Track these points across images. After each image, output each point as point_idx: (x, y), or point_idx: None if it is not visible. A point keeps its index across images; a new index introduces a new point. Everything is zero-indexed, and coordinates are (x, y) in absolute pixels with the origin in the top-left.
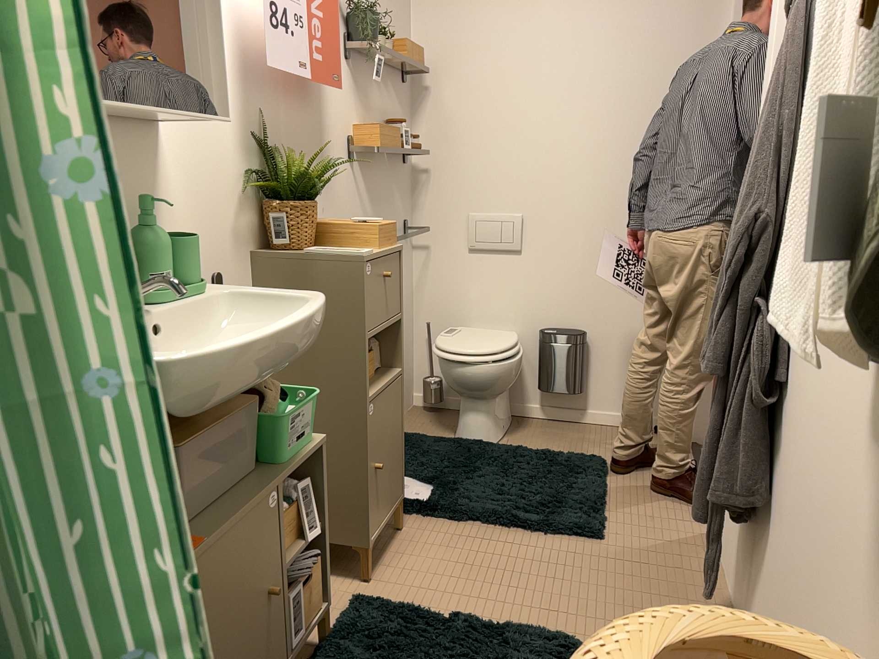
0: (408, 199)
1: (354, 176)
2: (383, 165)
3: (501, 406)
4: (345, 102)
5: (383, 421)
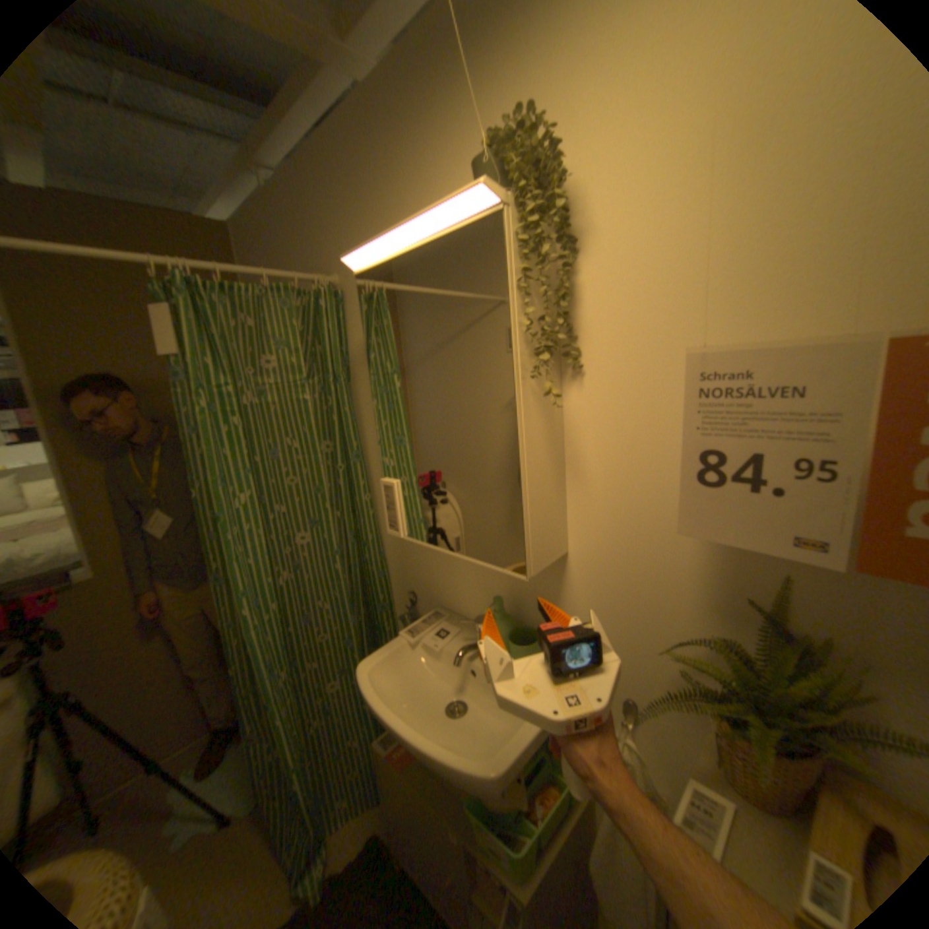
0: None
1: None
2: None
3: None
4: None
5: None
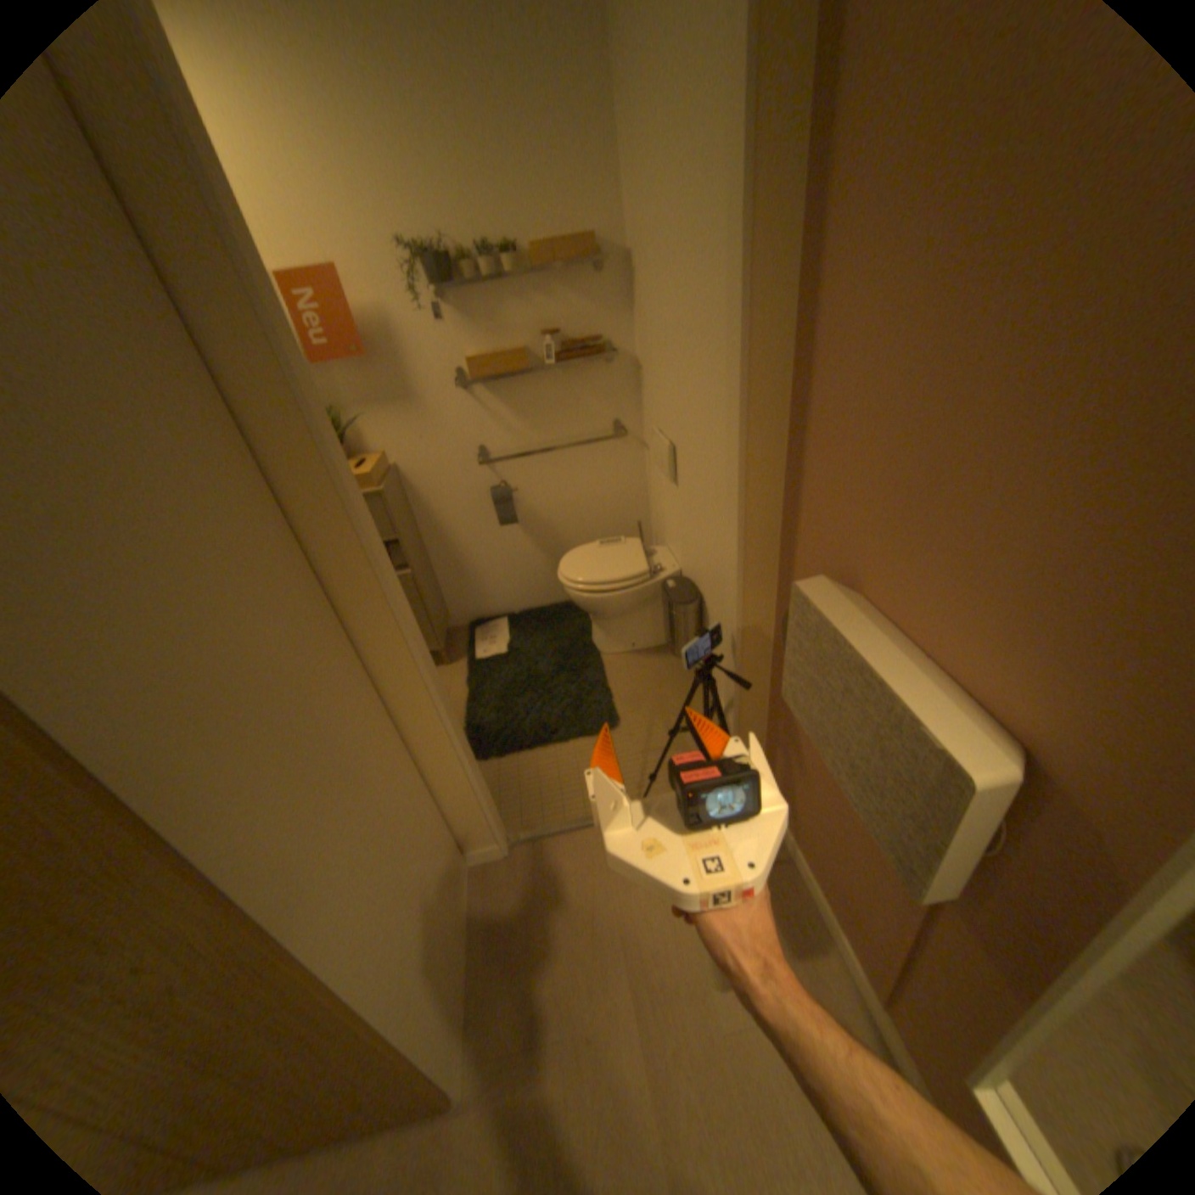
0: (620, 395)
1: (470, 399)
2: (543, 374)
3: (627, 626)
4: (440, 337)
5: None
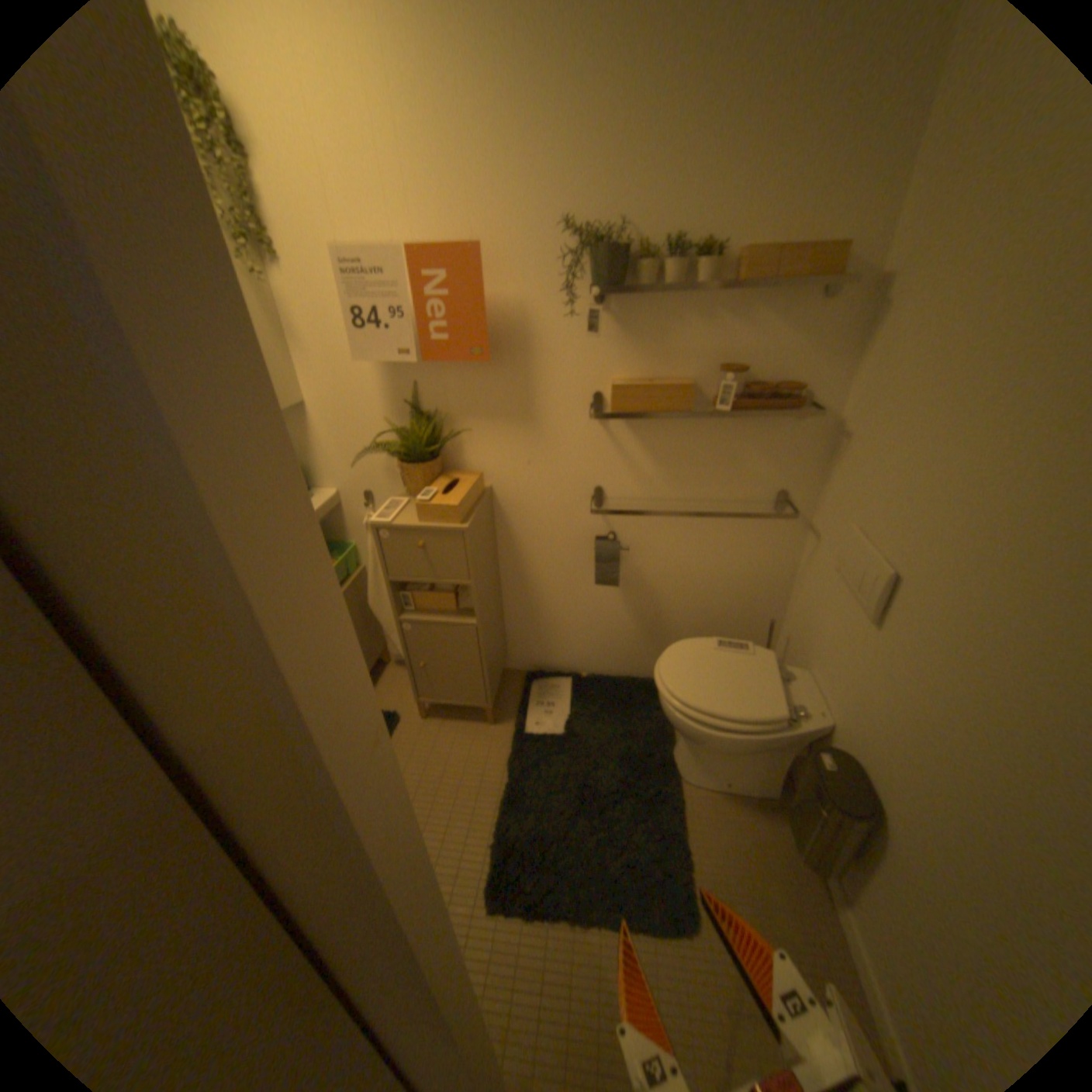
0: (801, 461)
1: (601, 430)
2: (705, 416)
3: (729, 763)
4: (585, 350)
5: (431, 643)
